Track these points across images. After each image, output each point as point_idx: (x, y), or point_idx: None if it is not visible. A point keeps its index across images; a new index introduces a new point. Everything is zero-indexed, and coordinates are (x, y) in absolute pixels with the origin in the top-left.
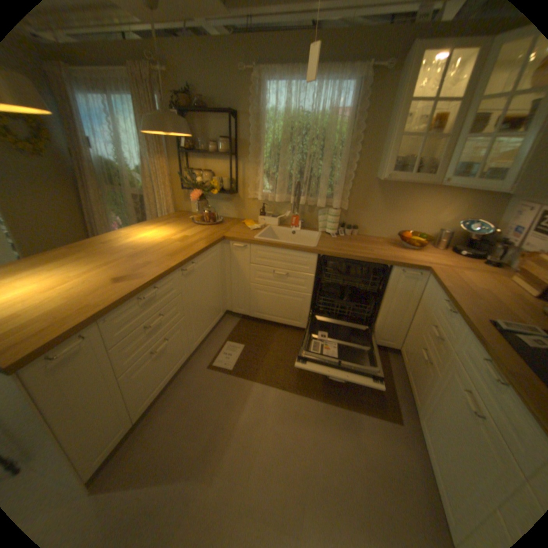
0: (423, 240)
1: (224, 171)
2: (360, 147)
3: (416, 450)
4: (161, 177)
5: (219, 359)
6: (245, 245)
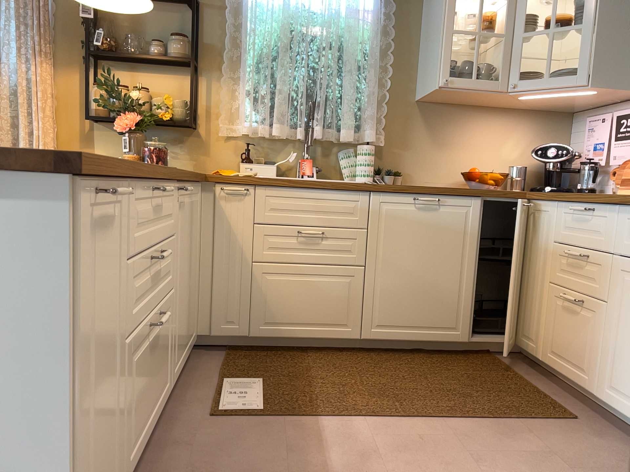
0: (498, 175)
1: (172, 92)
2: (392, 57)
3: (613, 439)
4: (42, 96)
5: (224, 401)
6: (244, 188)
